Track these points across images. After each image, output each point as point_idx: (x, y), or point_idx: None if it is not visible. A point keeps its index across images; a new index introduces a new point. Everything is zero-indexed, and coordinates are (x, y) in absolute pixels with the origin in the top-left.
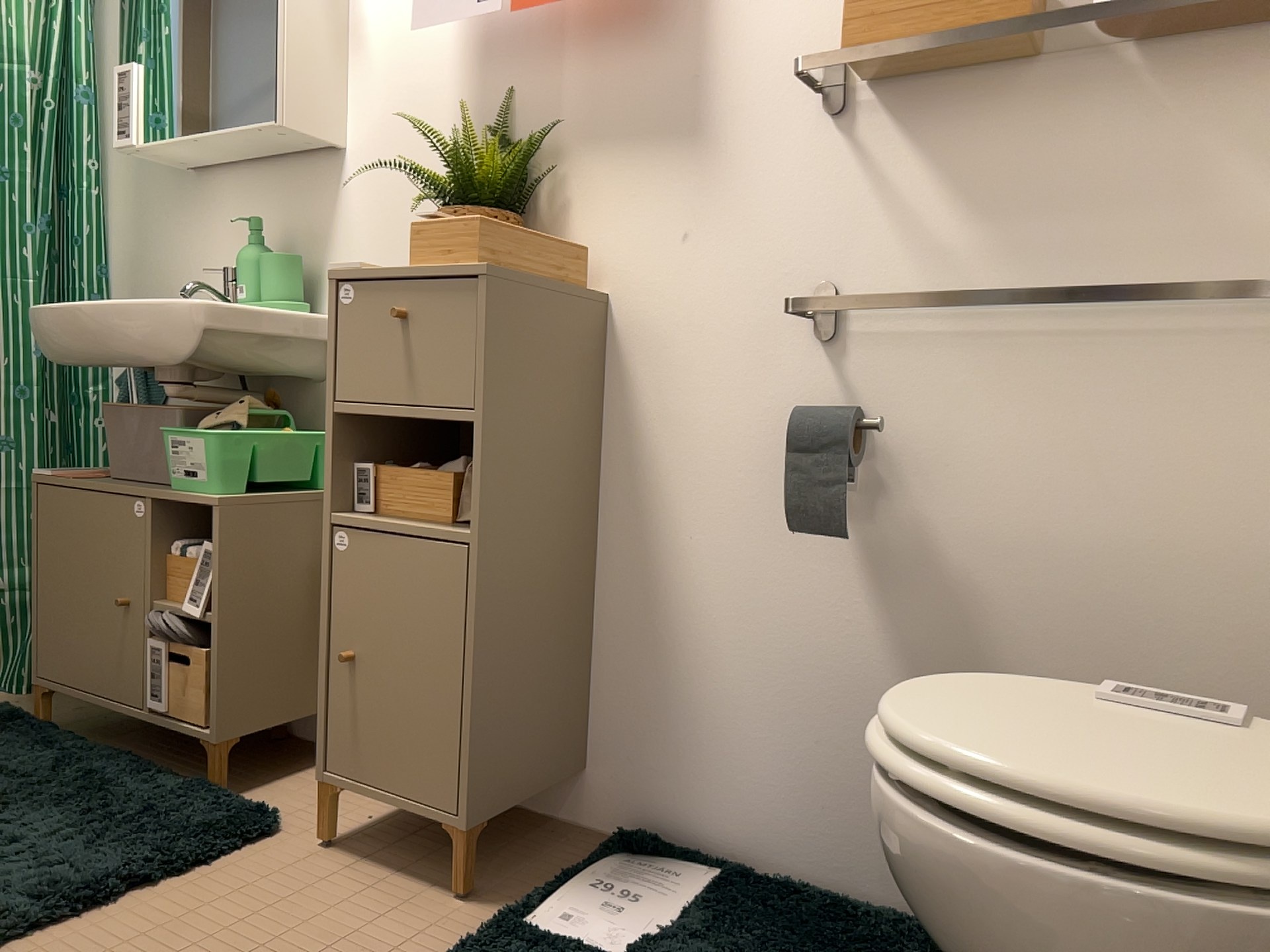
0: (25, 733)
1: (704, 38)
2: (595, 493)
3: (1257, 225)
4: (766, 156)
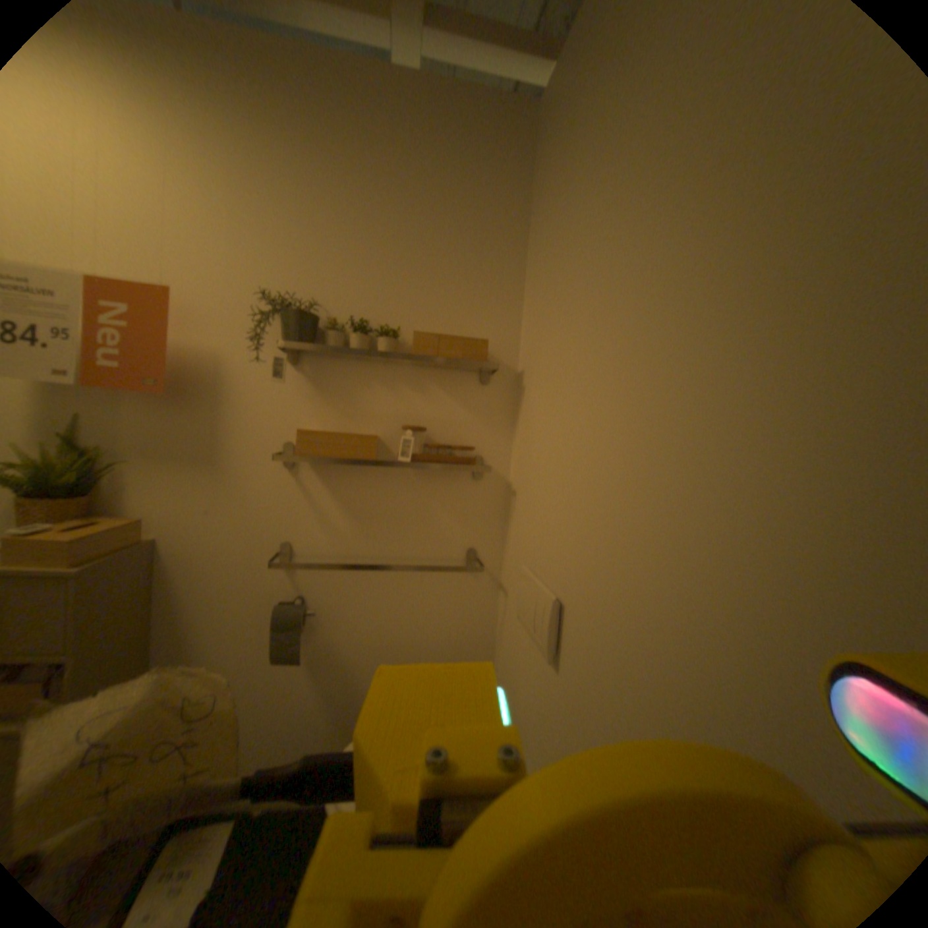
0: None
1: (218, 412)
2: (148, 648)
3: (453, 531)
4: (256, 478)
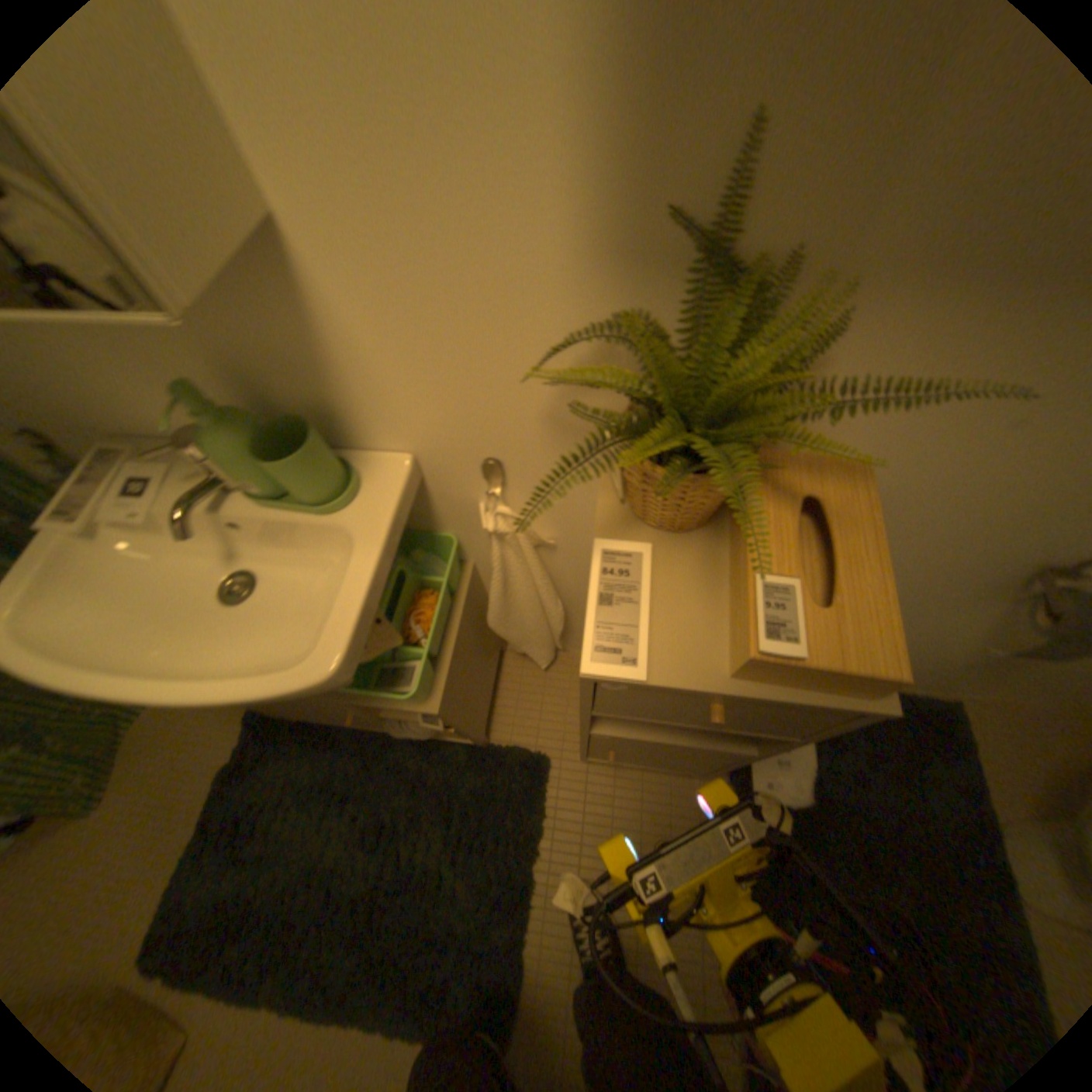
0: (300, 751)
1: None
2: None
3: None
4: None
